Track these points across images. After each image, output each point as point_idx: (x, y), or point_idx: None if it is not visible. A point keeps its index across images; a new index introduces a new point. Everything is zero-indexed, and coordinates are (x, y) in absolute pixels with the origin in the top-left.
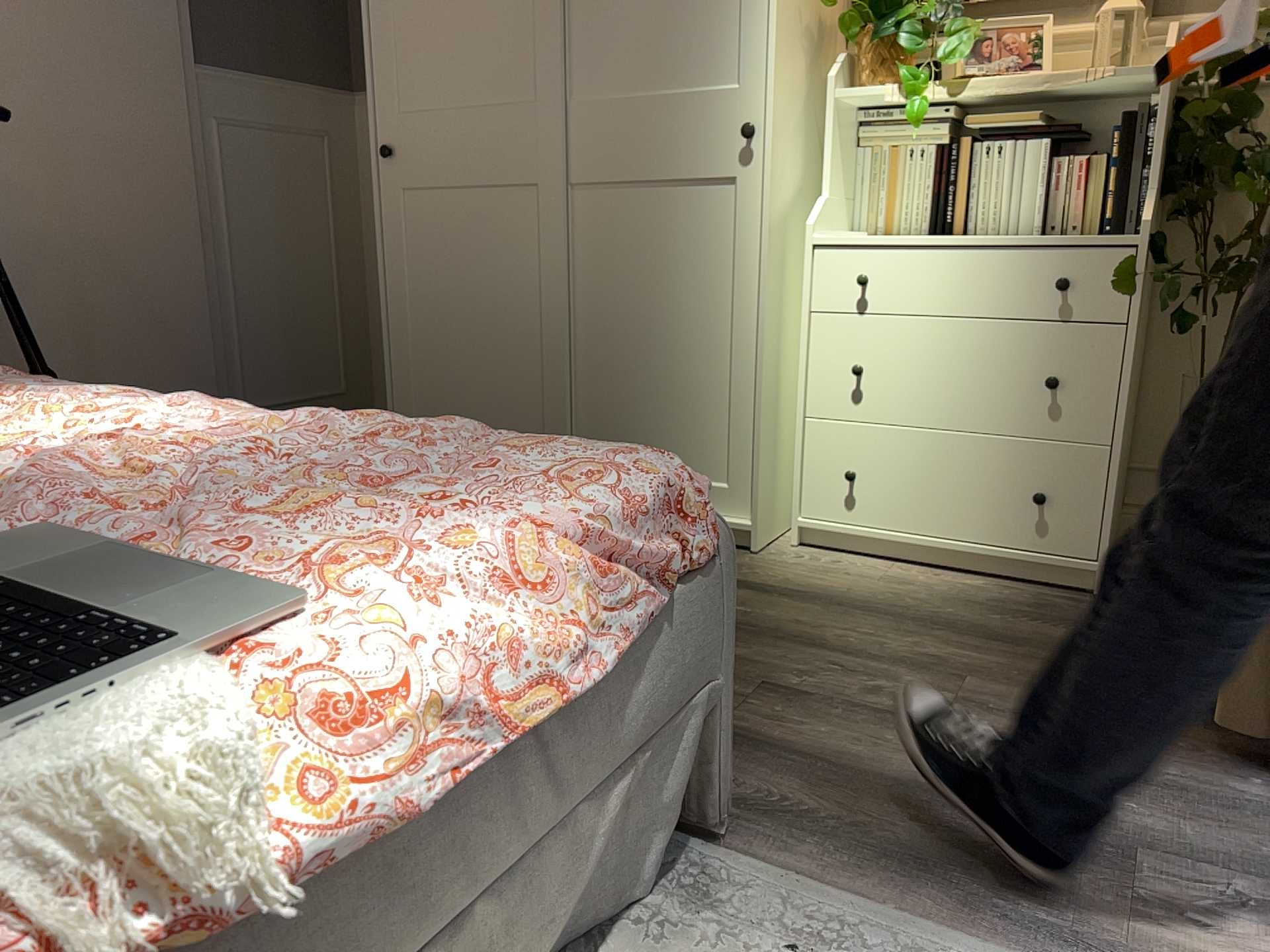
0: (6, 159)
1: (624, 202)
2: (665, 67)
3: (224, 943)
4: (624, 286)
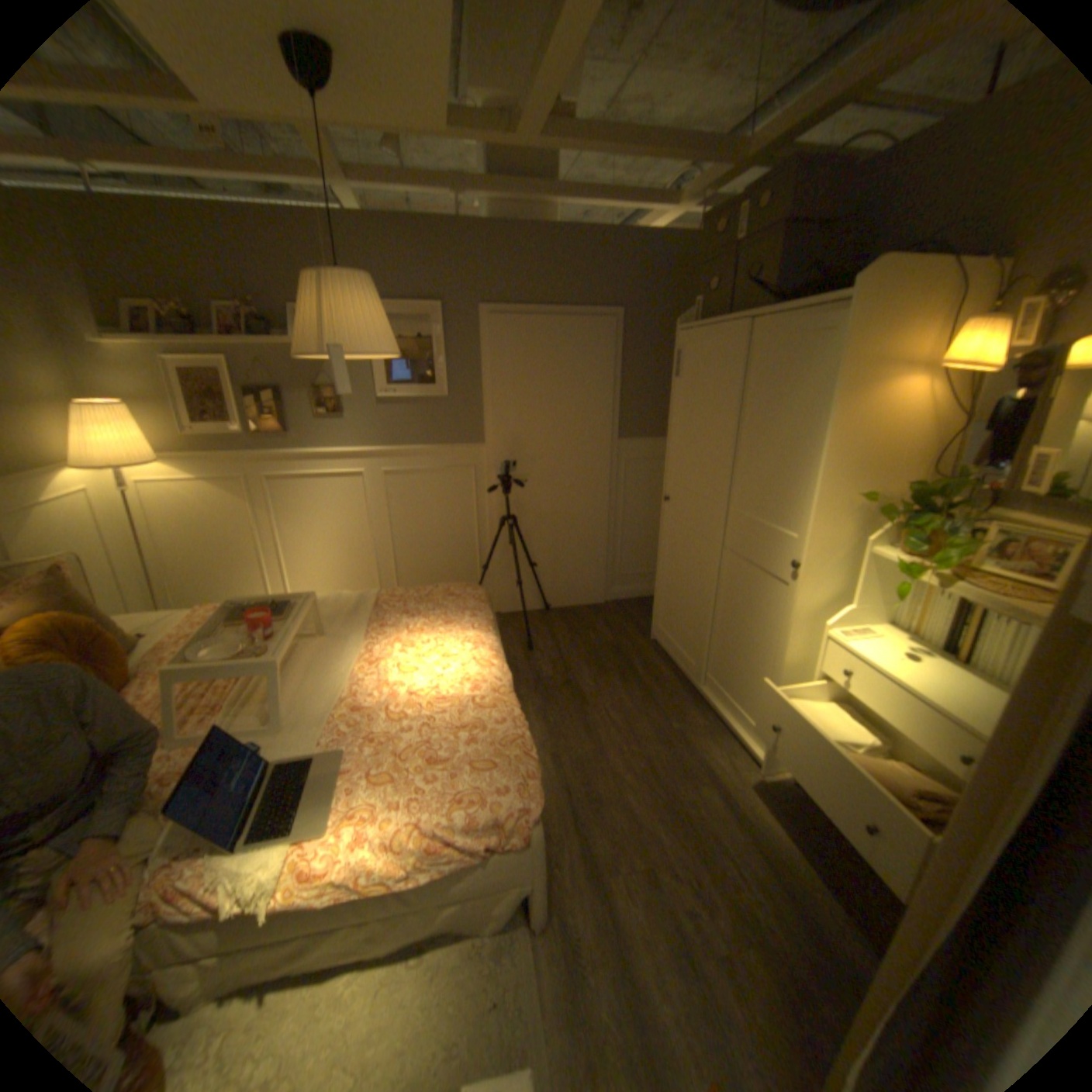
0: (534, 487)
1: (744, 567)
2: (770, 510)
3: (272, 909)
4: (738, 606)
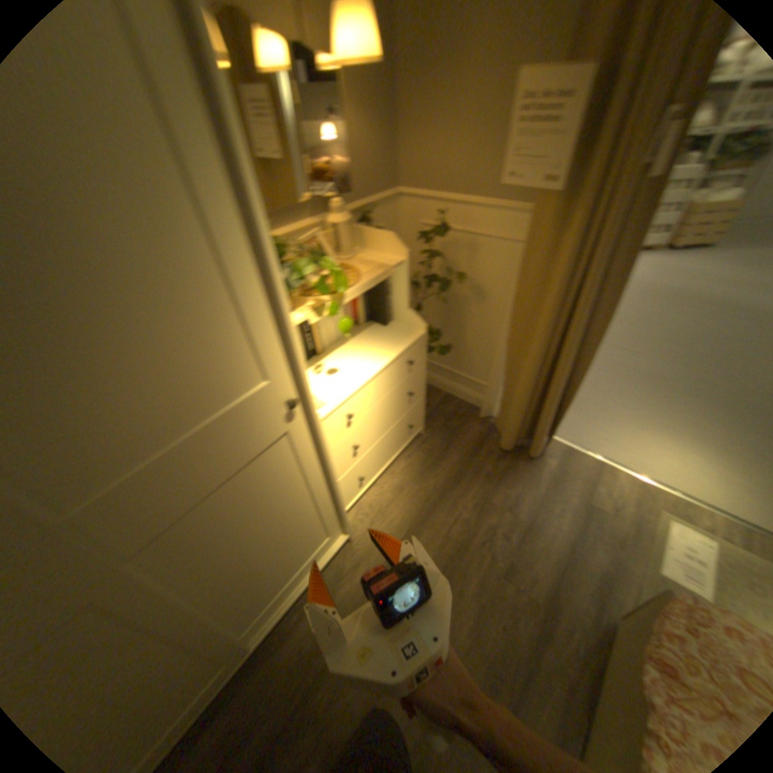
0: None
1: (204, 513)
2: (192, 407)
3: None
4: (231, 546)
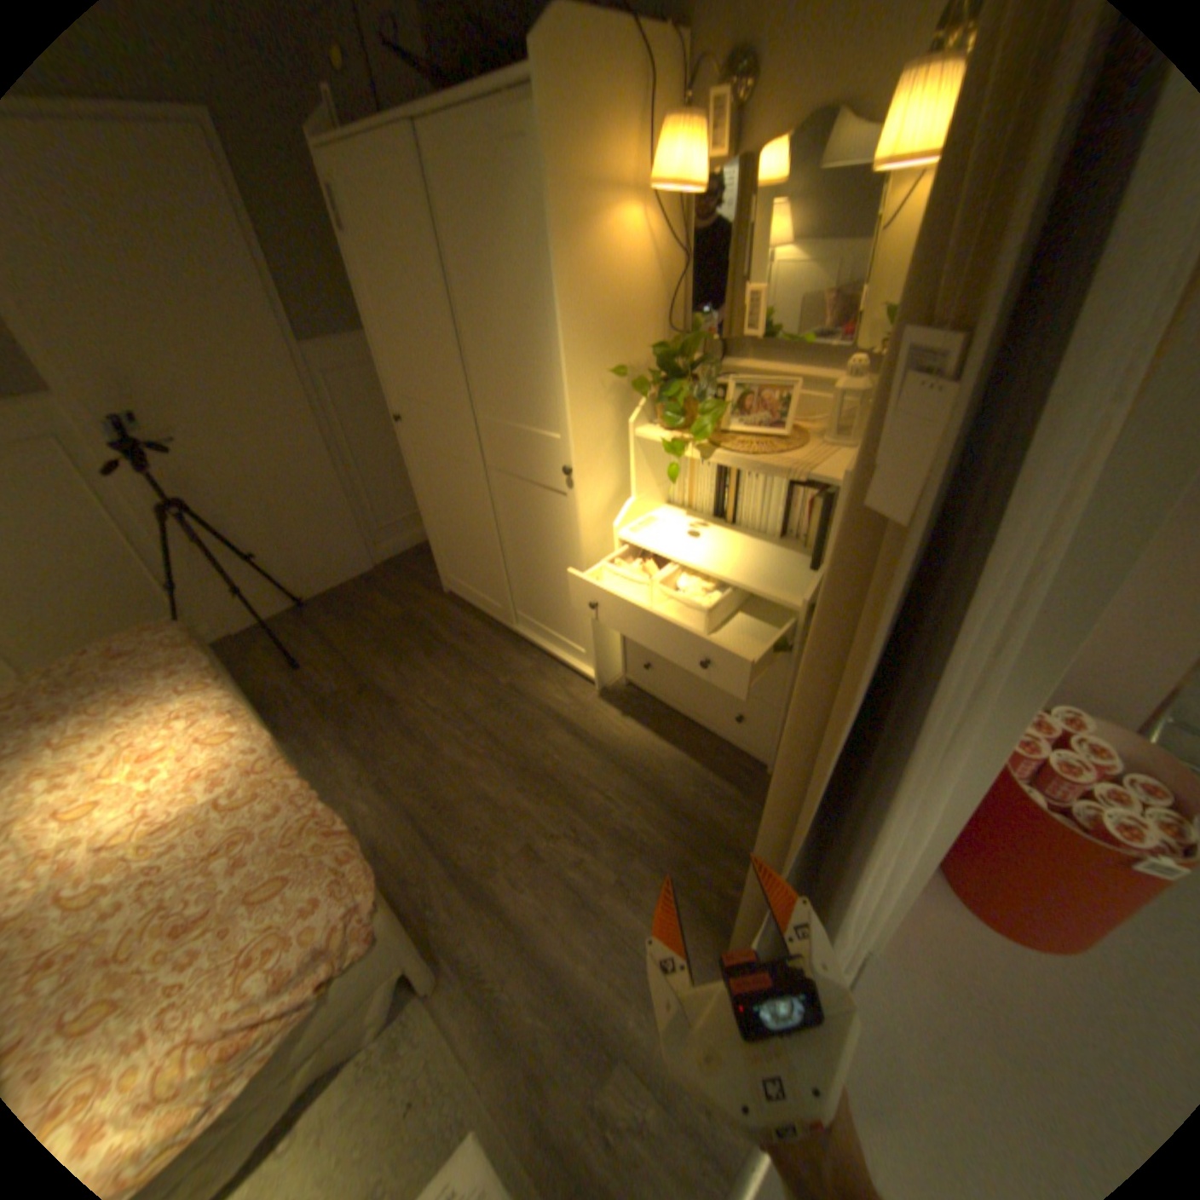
0: (193, 446)
1: (515, 486)
2: (521, 410)
3: None
4: (523, 532)
